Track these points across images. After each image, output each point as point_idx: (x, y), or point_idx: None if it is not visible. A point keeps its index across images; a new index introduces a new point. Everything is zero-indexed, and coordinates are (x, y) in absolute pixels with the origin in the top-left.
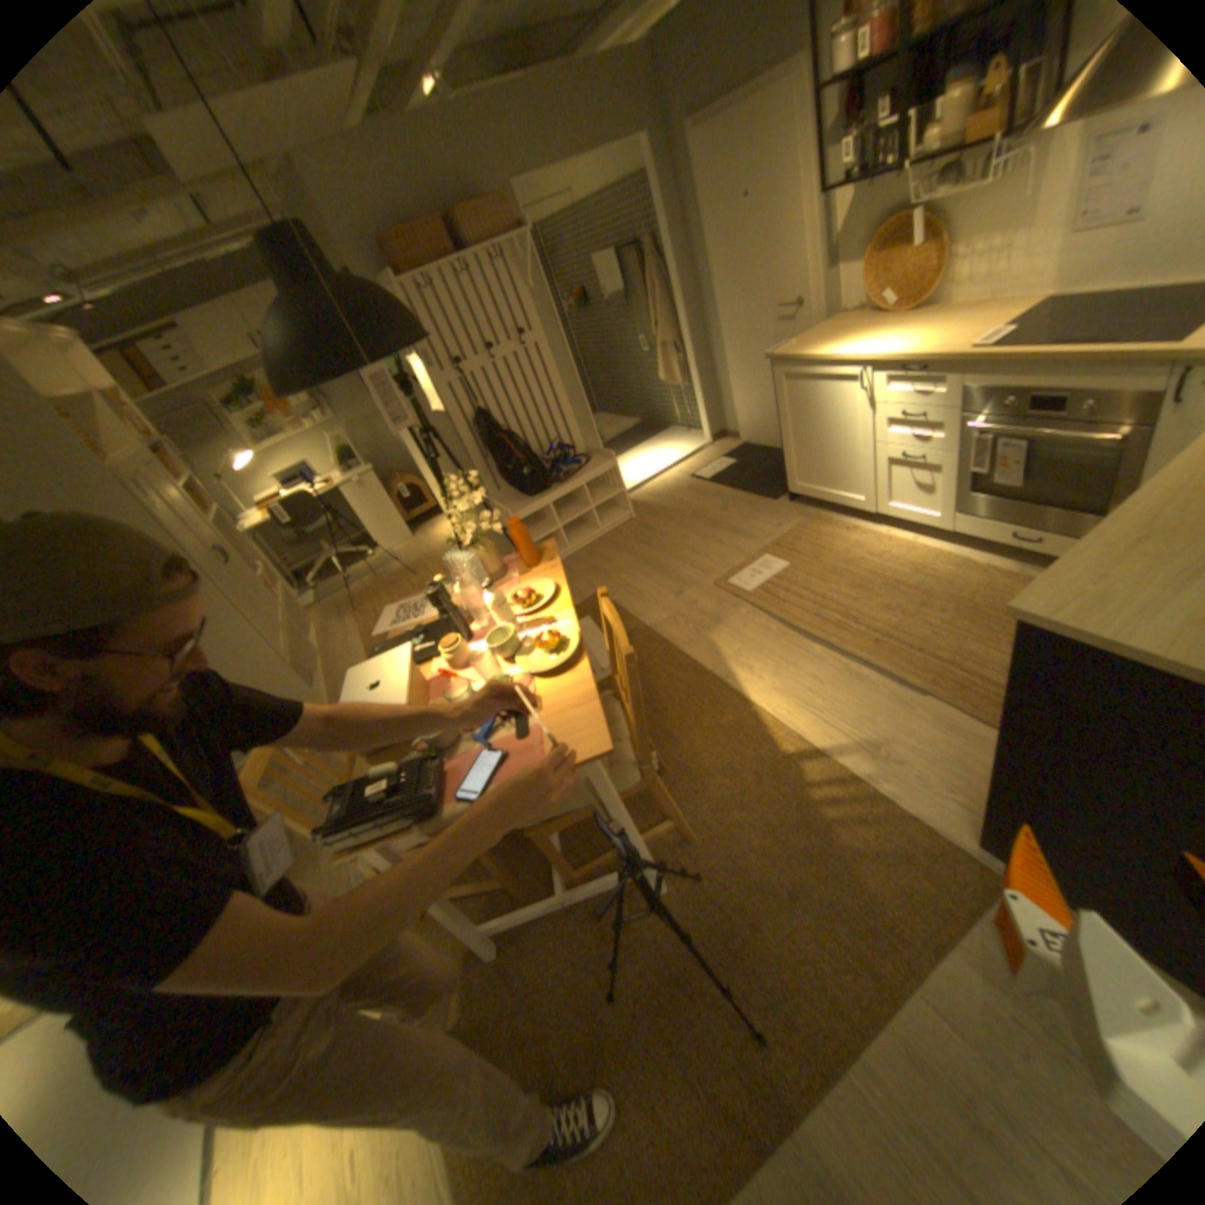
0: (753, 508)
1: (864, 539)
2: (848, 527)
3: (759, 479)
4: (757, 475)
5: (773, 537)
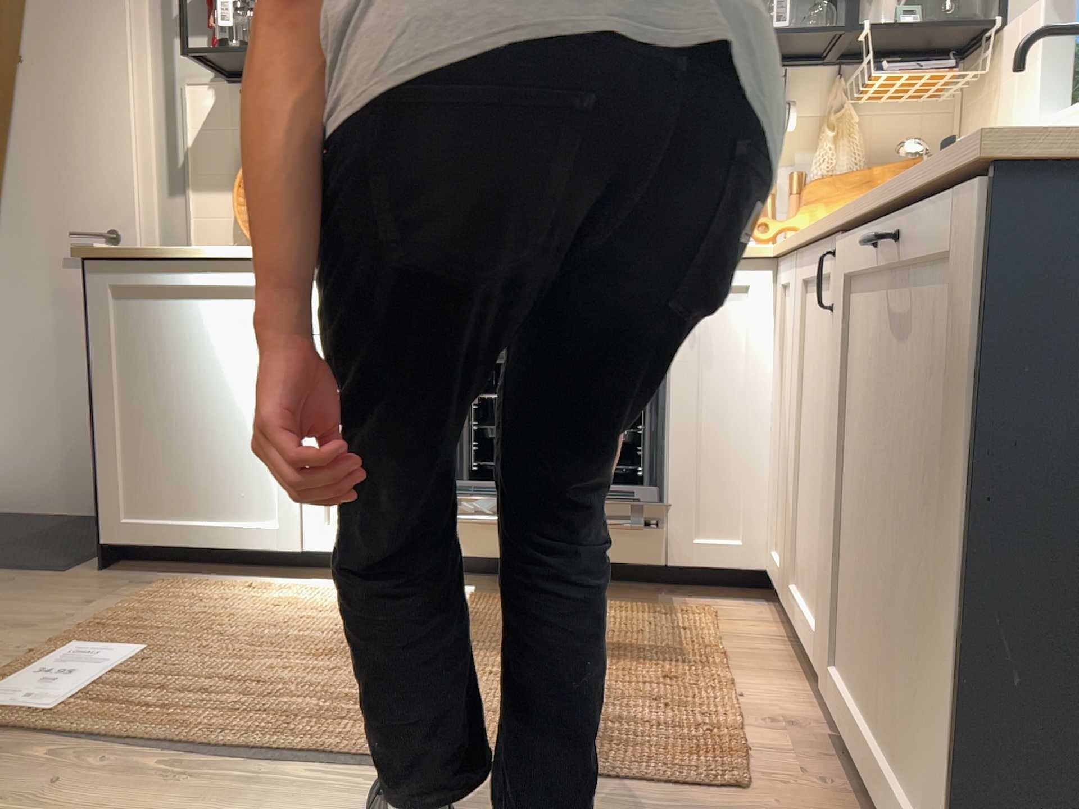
0: (8, 586)
1: (294, 596)
2: (252, 586)
3: (9, 549)
4: (2, 545)
5: (81, 620)
